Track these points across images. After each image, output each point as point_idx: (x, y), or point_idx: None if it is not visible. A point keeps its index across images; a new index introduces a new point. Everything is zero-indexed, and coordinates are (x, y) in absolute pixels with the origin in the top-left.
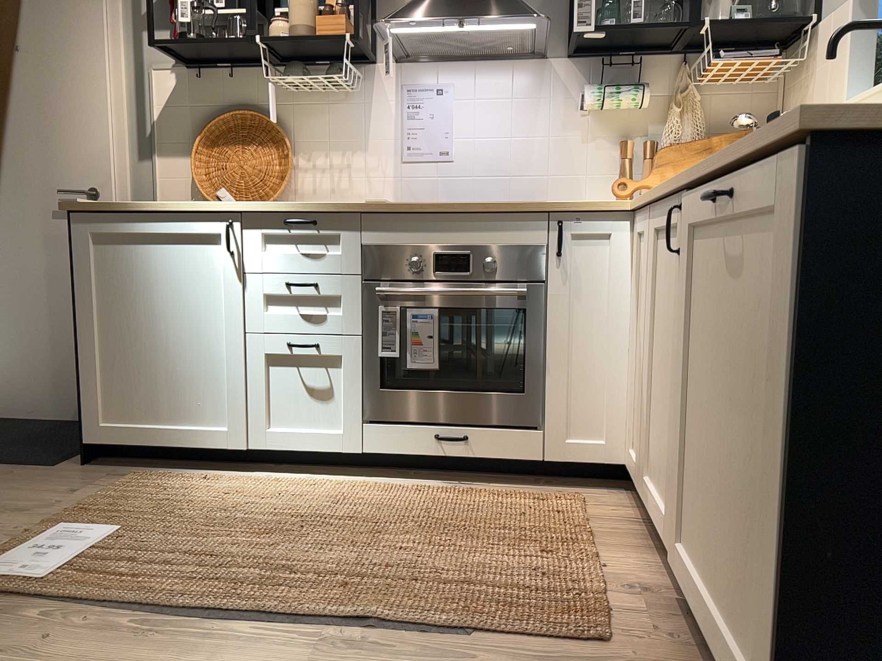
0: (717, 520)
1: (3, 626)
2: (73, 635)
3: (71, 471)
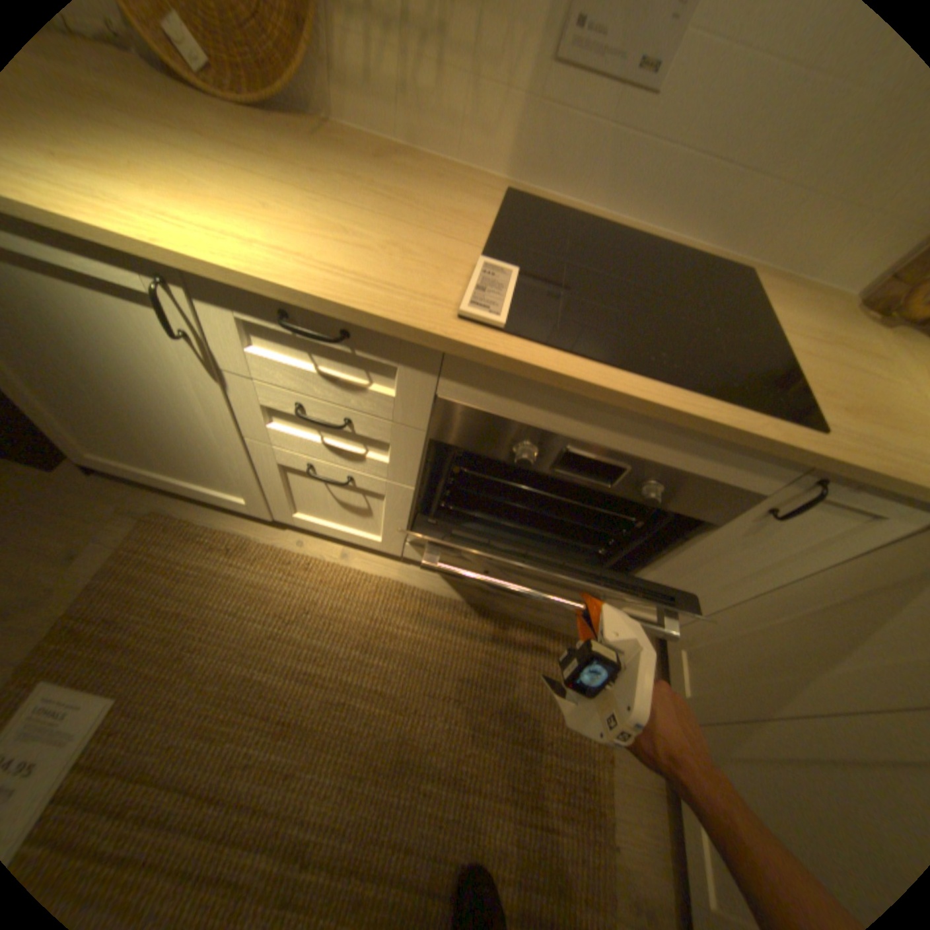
0: None
1: None
2: None
3: (72, 485)
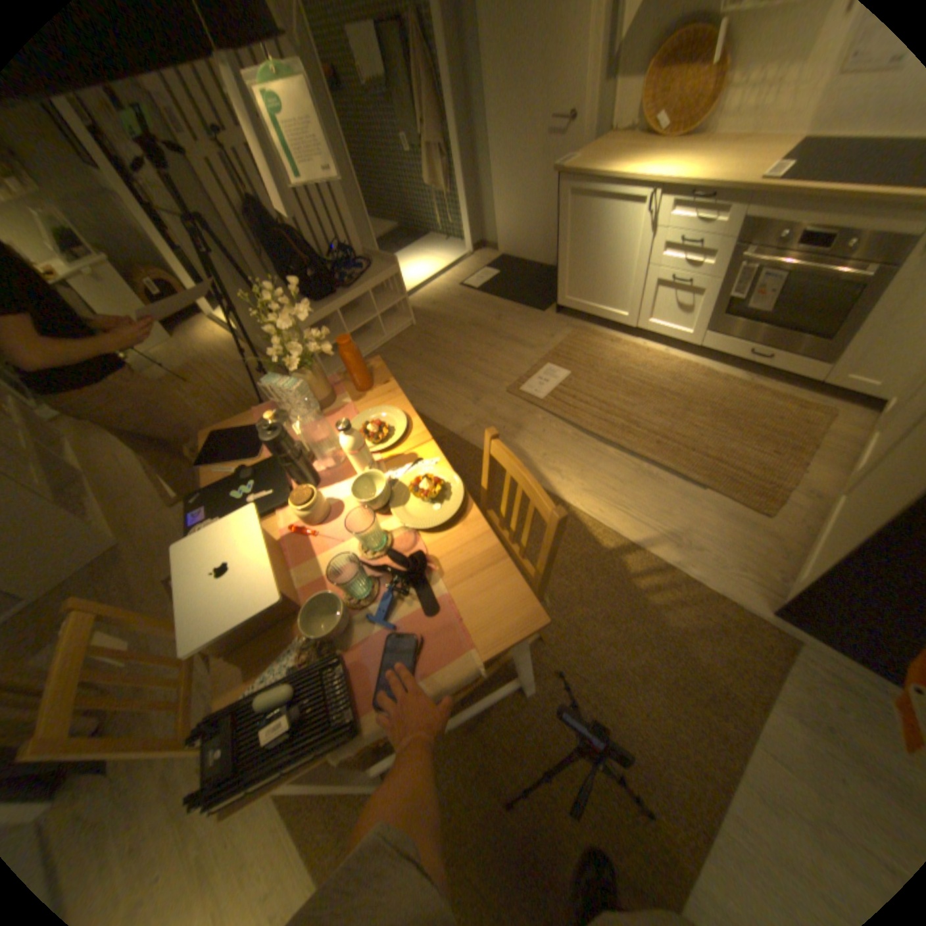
0: (850, 508)
1: (529, 416)
2: (551, 429)
3: (550, 316)
